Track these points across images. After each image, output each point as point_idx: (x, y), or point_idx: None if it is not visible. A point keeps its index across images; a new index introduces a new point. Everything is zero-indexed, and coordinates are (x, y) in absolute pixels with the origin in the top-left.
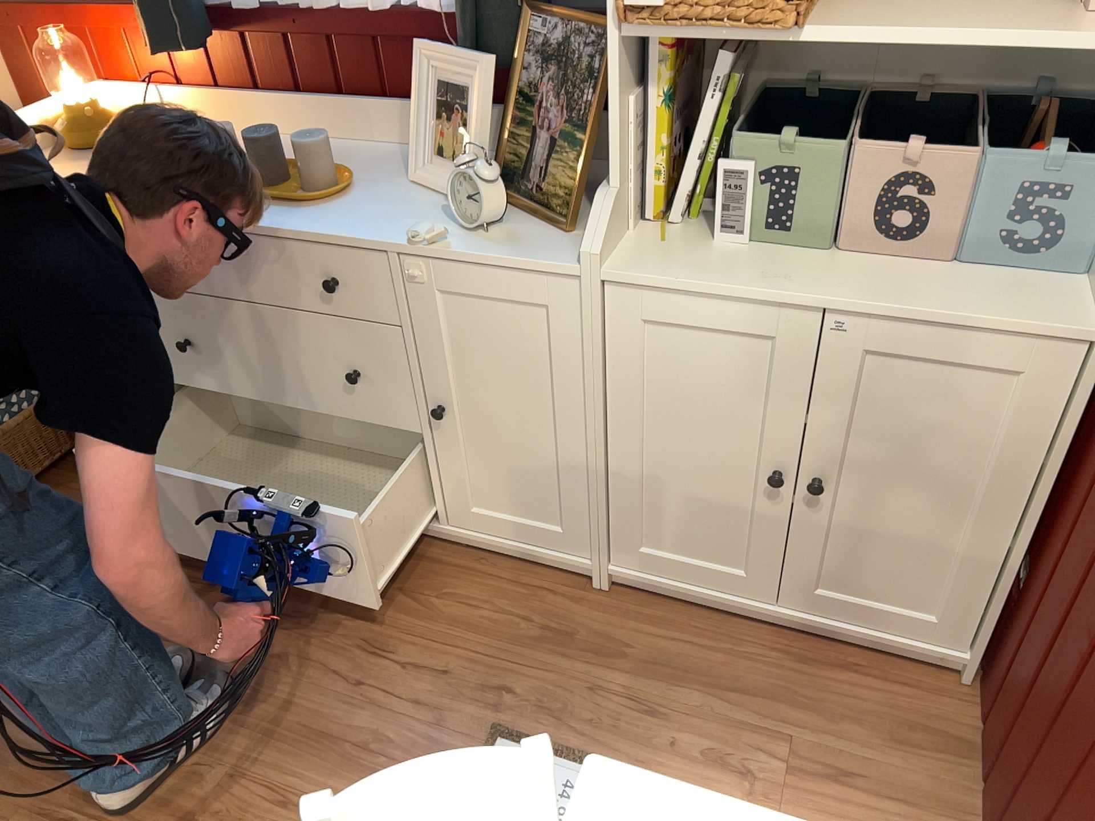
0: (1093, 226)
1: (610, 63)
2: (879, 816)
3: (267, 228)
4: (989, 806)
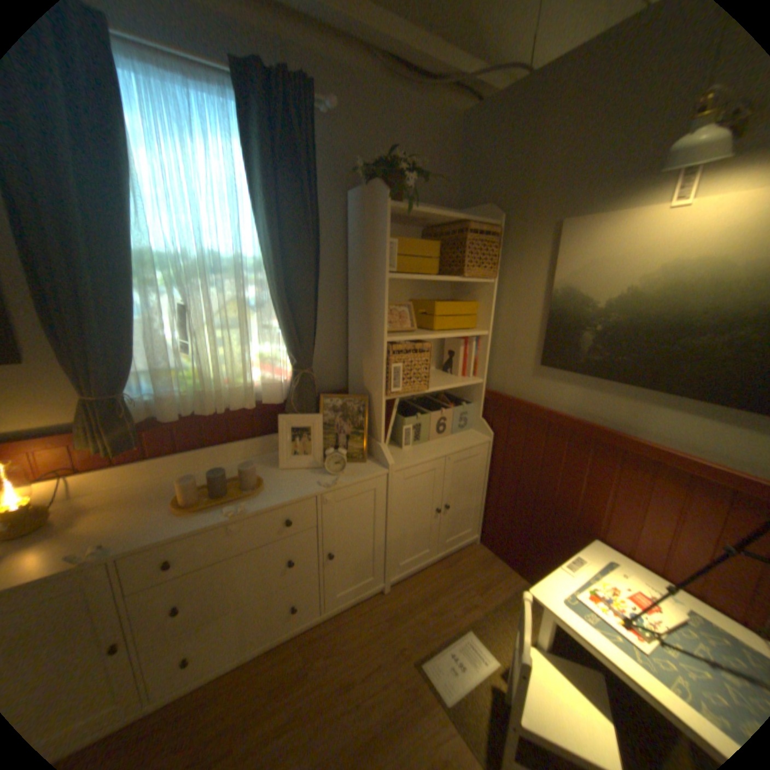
0: (474, 417)
1: (381, 405)
2: (506, 591)
3: (245, 513)
4: (523, 565)
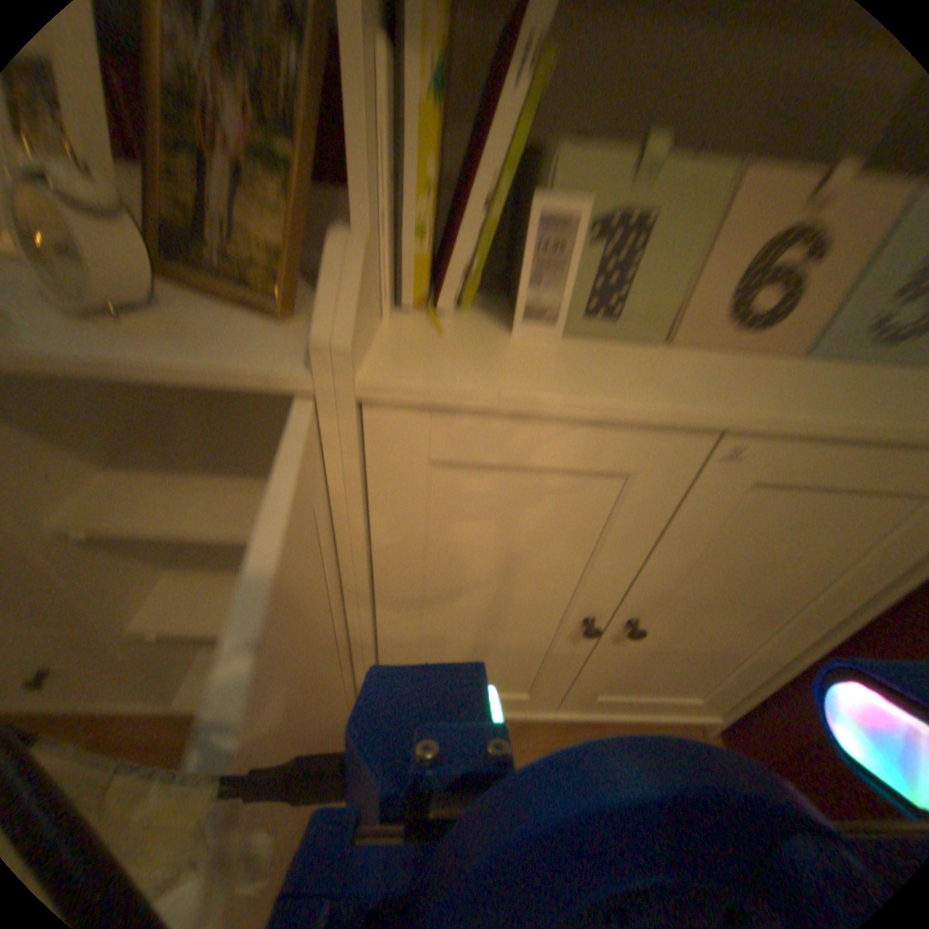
0: None
1: None
2: None
3: None
4: None
